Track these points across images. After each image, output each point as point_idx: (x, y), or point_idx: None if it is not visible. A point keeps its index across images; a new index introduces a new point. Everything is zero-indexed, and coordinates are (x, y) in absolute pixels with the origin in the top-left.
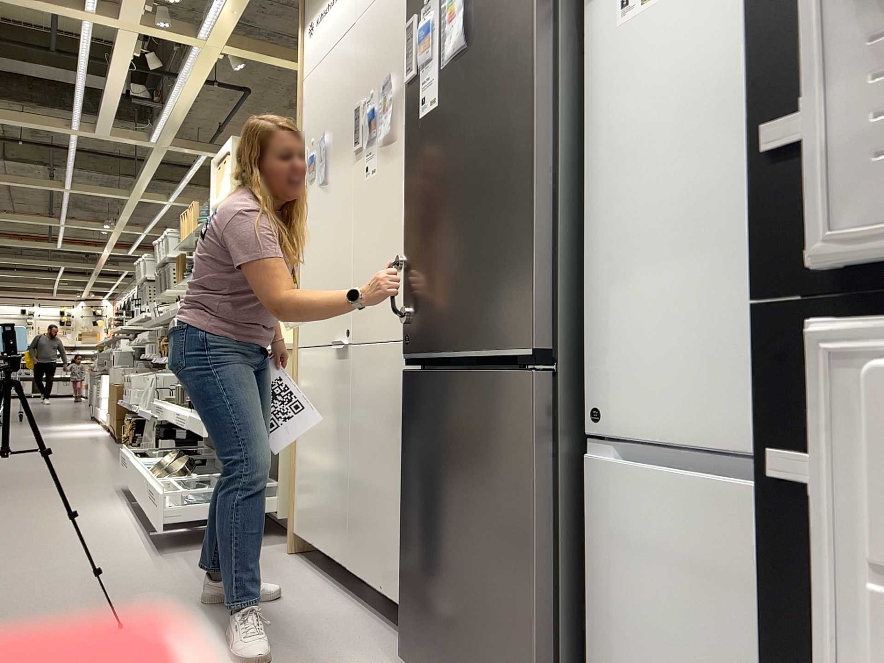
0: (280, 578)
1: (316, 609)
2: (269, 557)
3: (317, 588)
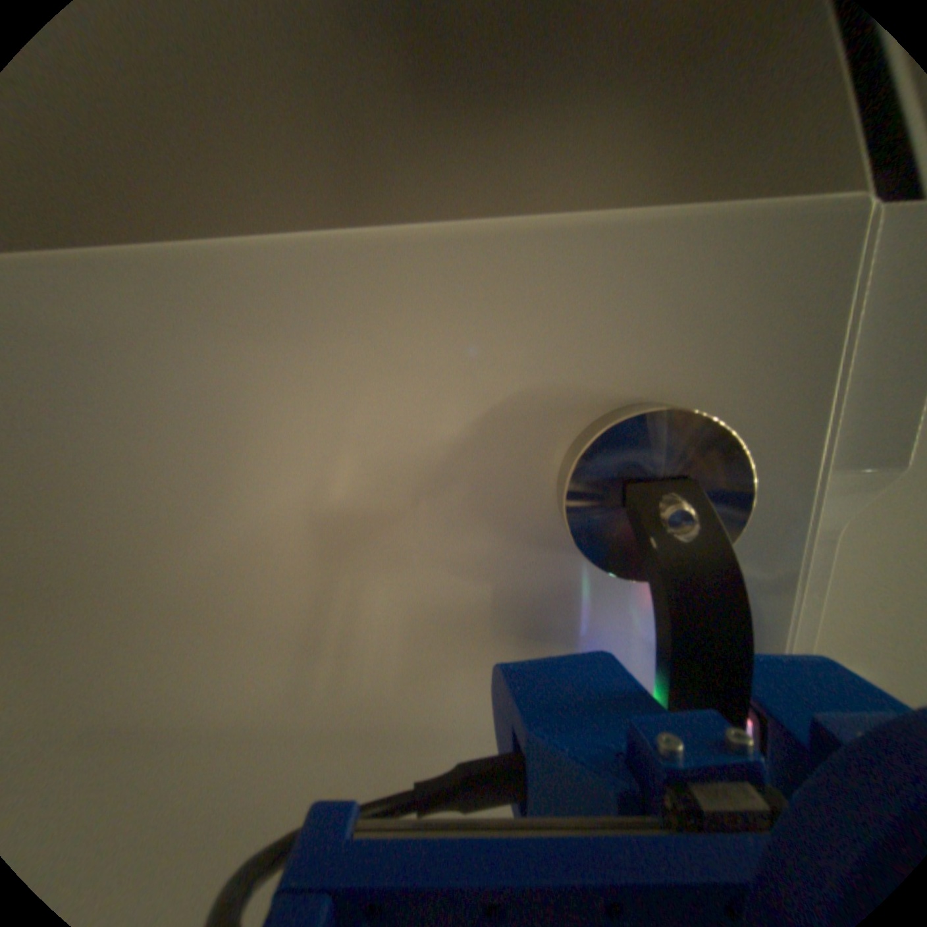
0: None
1: None
2: None
3: None
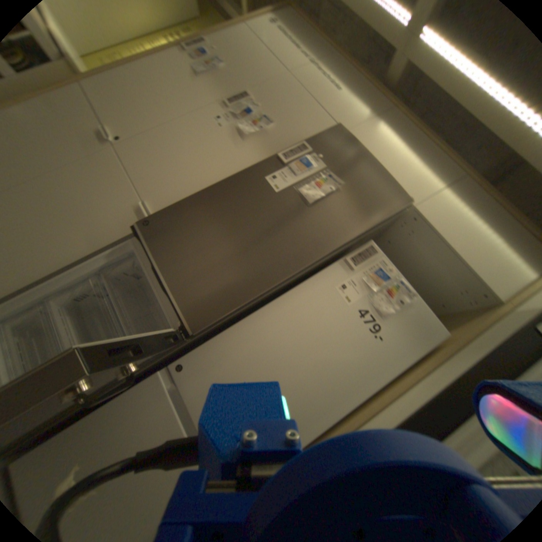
0: None
1: None
2: None
3: None
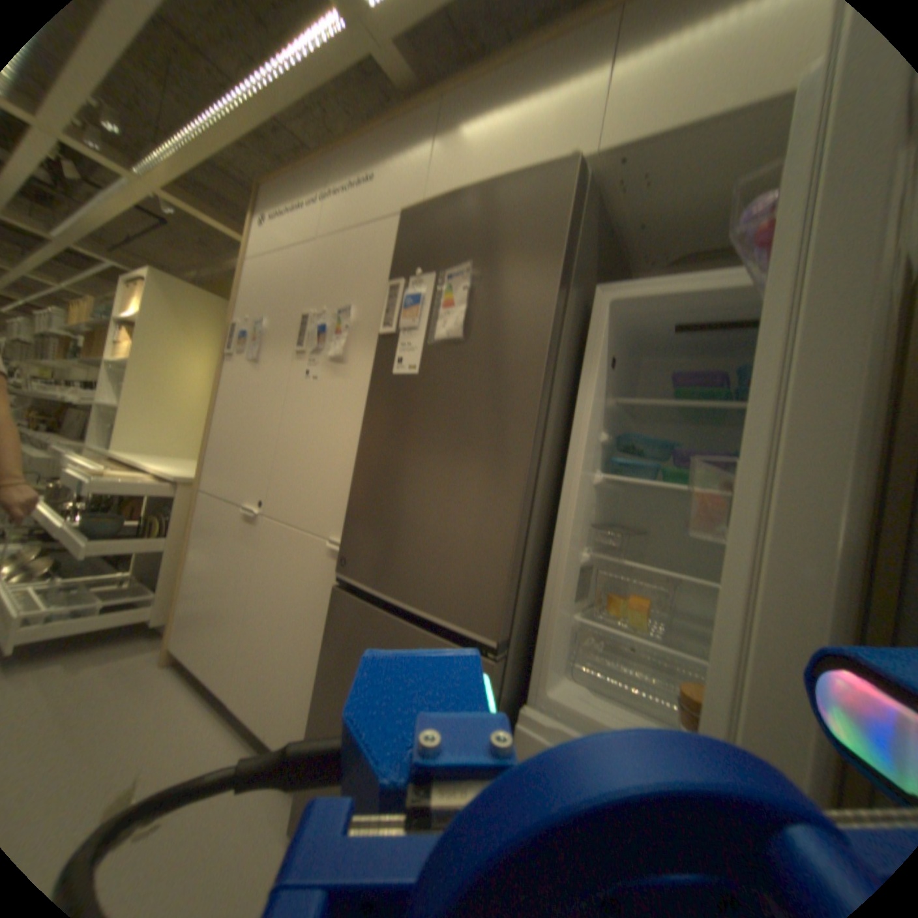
0: (152, 704)
1: (193, 752)
2: (137, 673)
3: (192, 717)
